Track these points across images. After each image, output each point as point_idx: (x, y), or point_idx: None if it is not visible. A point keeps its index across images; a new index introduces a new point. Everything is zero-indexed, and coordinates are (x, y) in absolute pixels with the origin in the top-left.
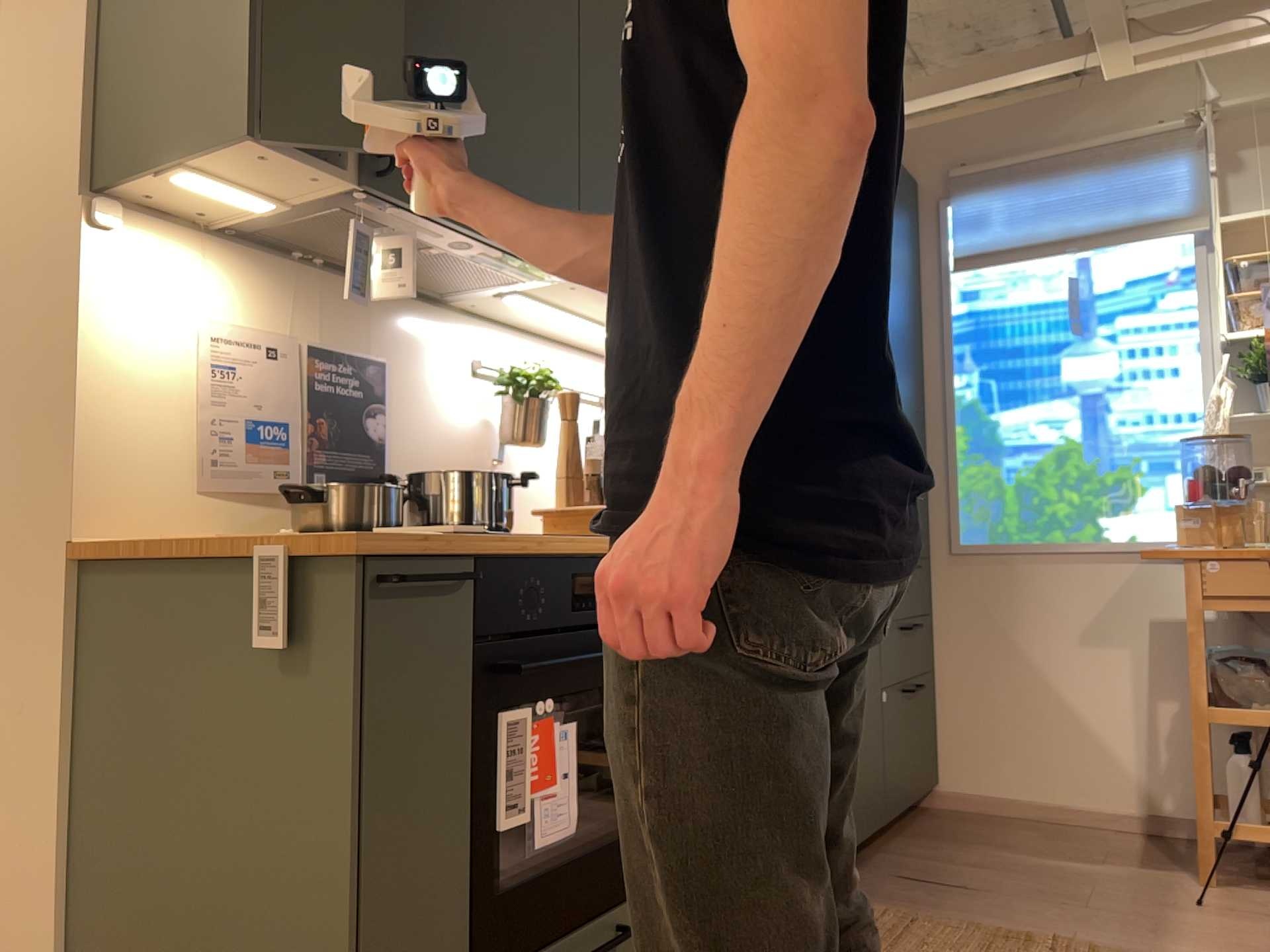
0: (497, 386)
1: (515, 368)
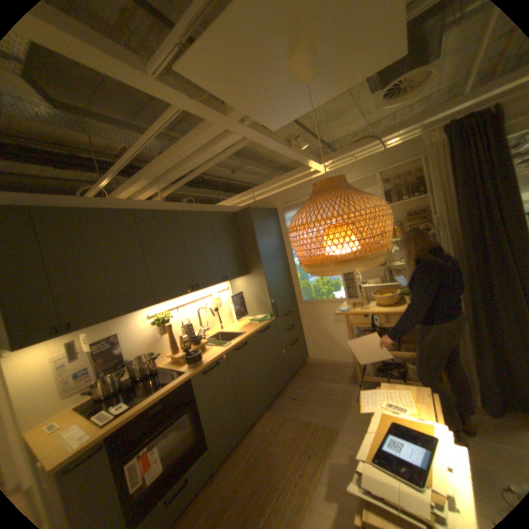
0: (152, 324)
1: (157, 316)
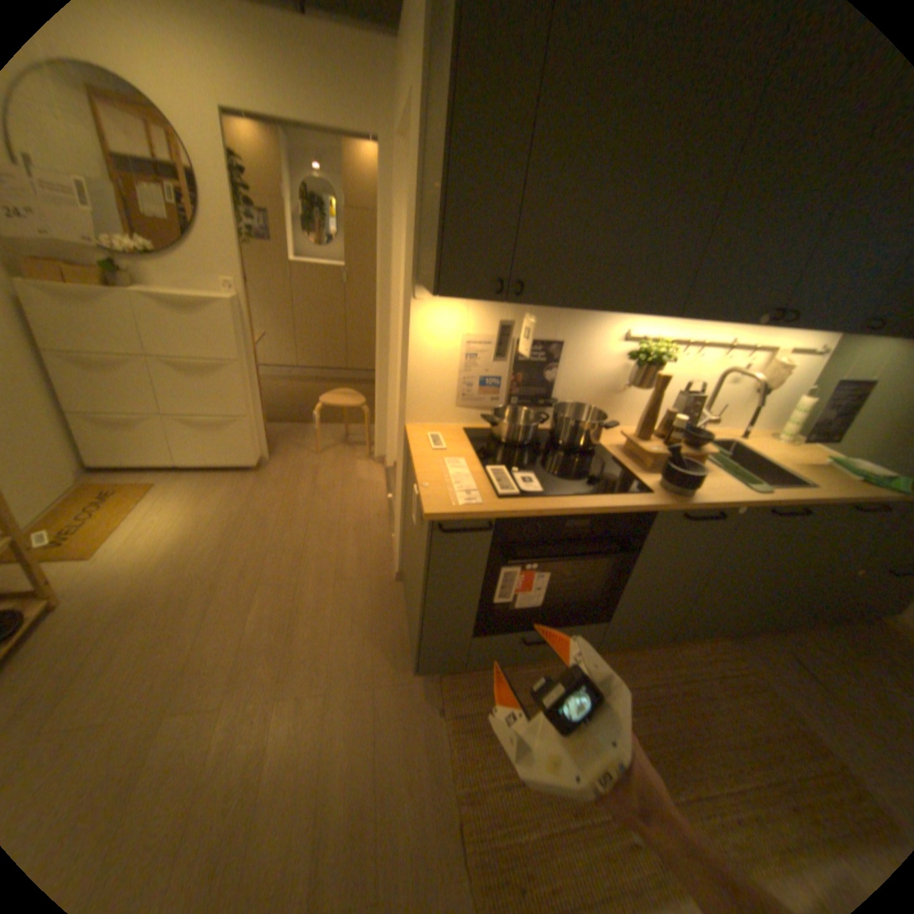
0: (630, 355)
1: (647, 343)
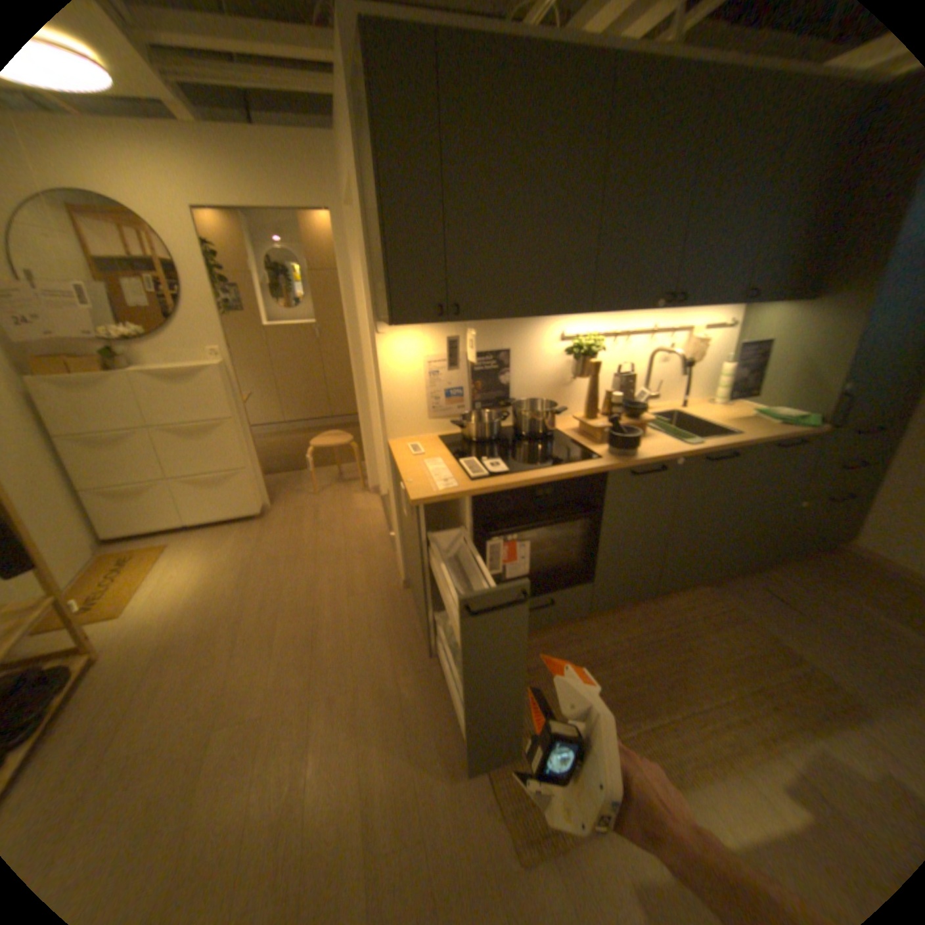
0: (566, 351)
1: (578, 339)
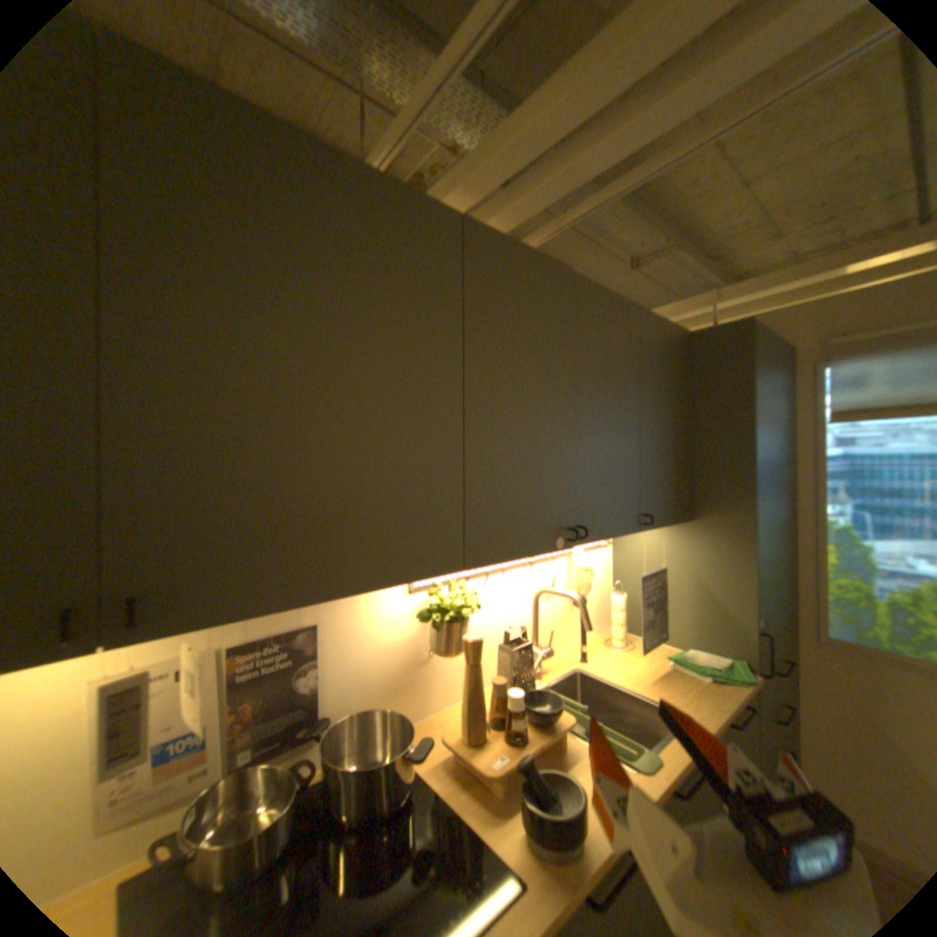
0: (423, 614)
1: (440, 592)
